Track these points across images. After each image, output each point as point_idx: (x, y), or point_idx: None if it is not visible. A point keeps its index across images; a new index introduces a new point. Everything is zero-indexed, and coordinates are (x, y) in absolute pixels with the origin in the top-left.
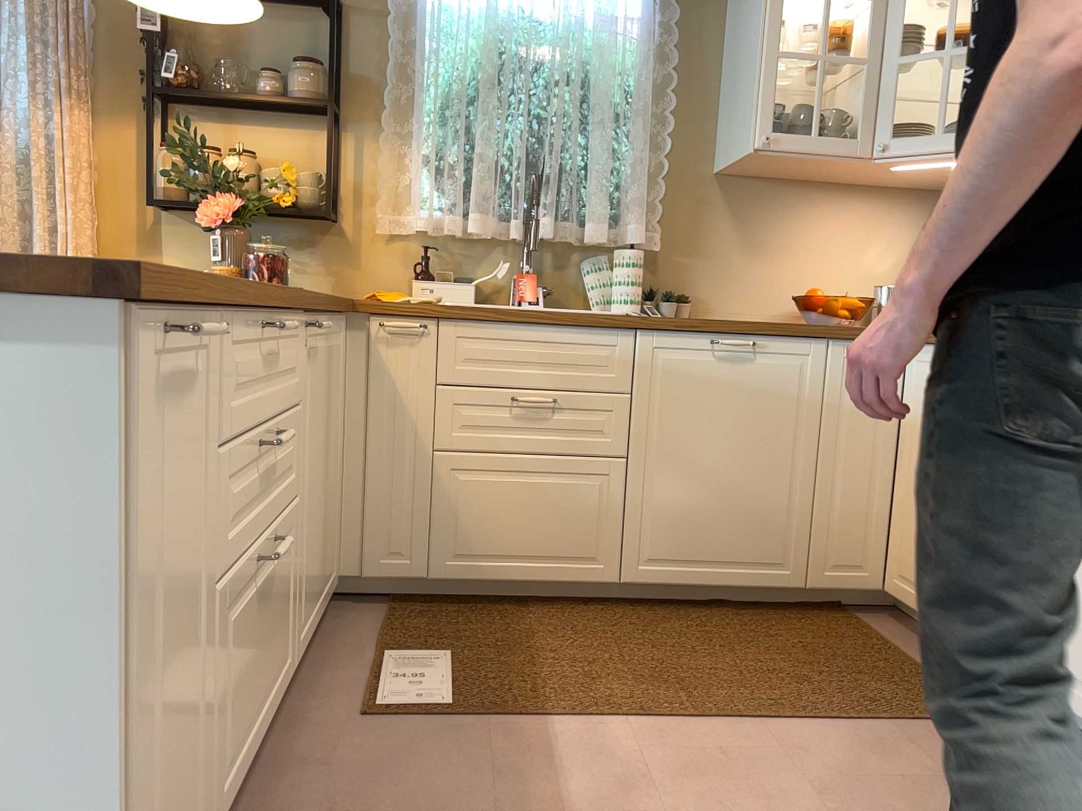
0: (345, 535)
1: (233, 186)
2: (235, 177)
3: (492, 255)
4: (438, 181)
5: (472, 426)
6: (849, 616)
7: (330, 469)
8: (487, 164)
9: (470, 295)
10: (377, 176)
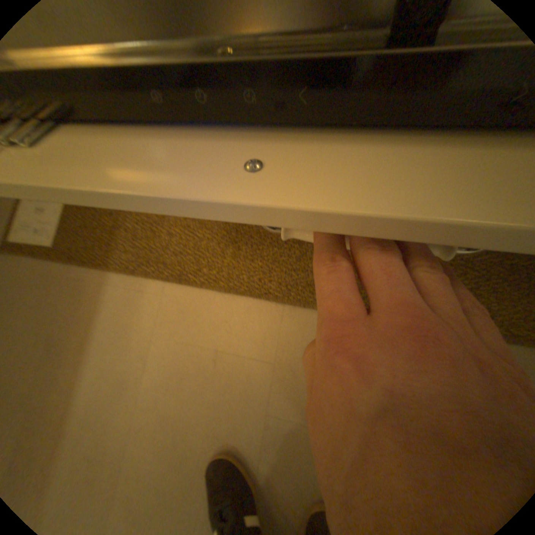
0: None
1: None
2: None
3: None
4: None
5: None
6: None
7: None
8: None
9: None
10: None
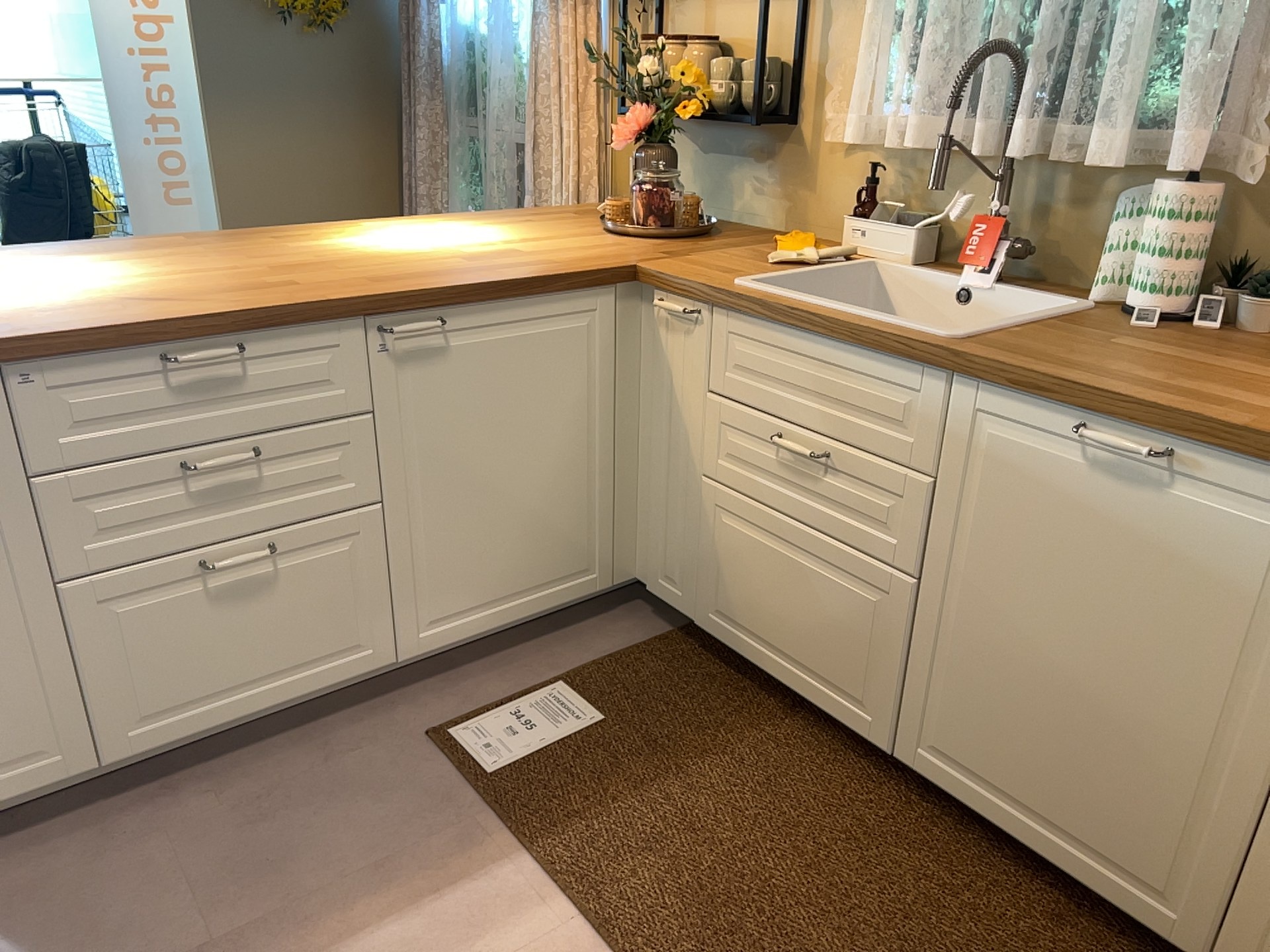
0: (638, 536)
1: (654, 94)
2: (657, 82)
3: (971, 181)
4: (903, 60)
5: (738, 457)
6: None
7: (555, 467)
8: (942, 33)
9: (907, 247)
10: (839, 56)
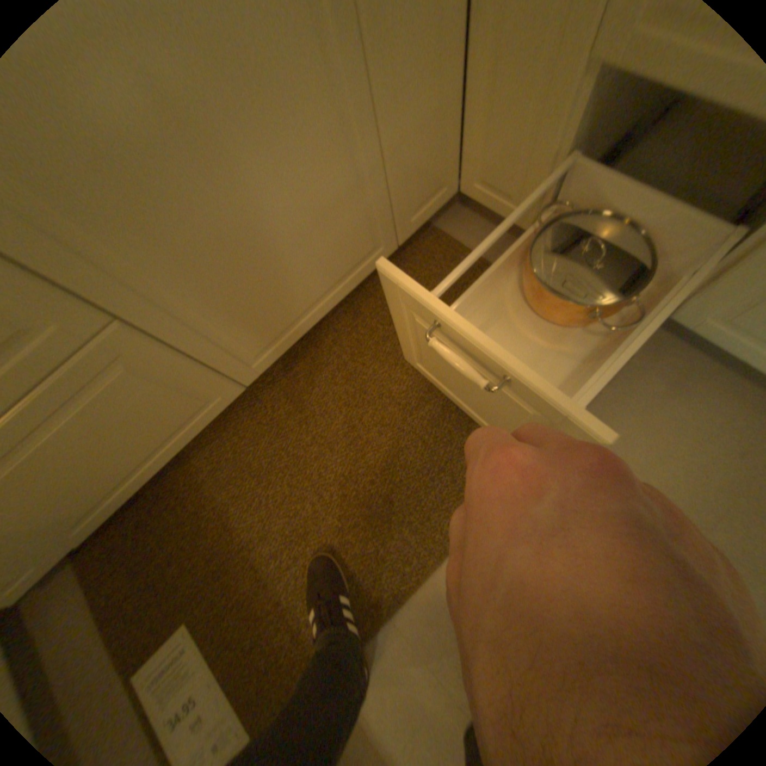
0: None
1: None
2: None
3: None
4: None
5: None
6: (432, 235)
7: None
8: None
9: None
10: None
